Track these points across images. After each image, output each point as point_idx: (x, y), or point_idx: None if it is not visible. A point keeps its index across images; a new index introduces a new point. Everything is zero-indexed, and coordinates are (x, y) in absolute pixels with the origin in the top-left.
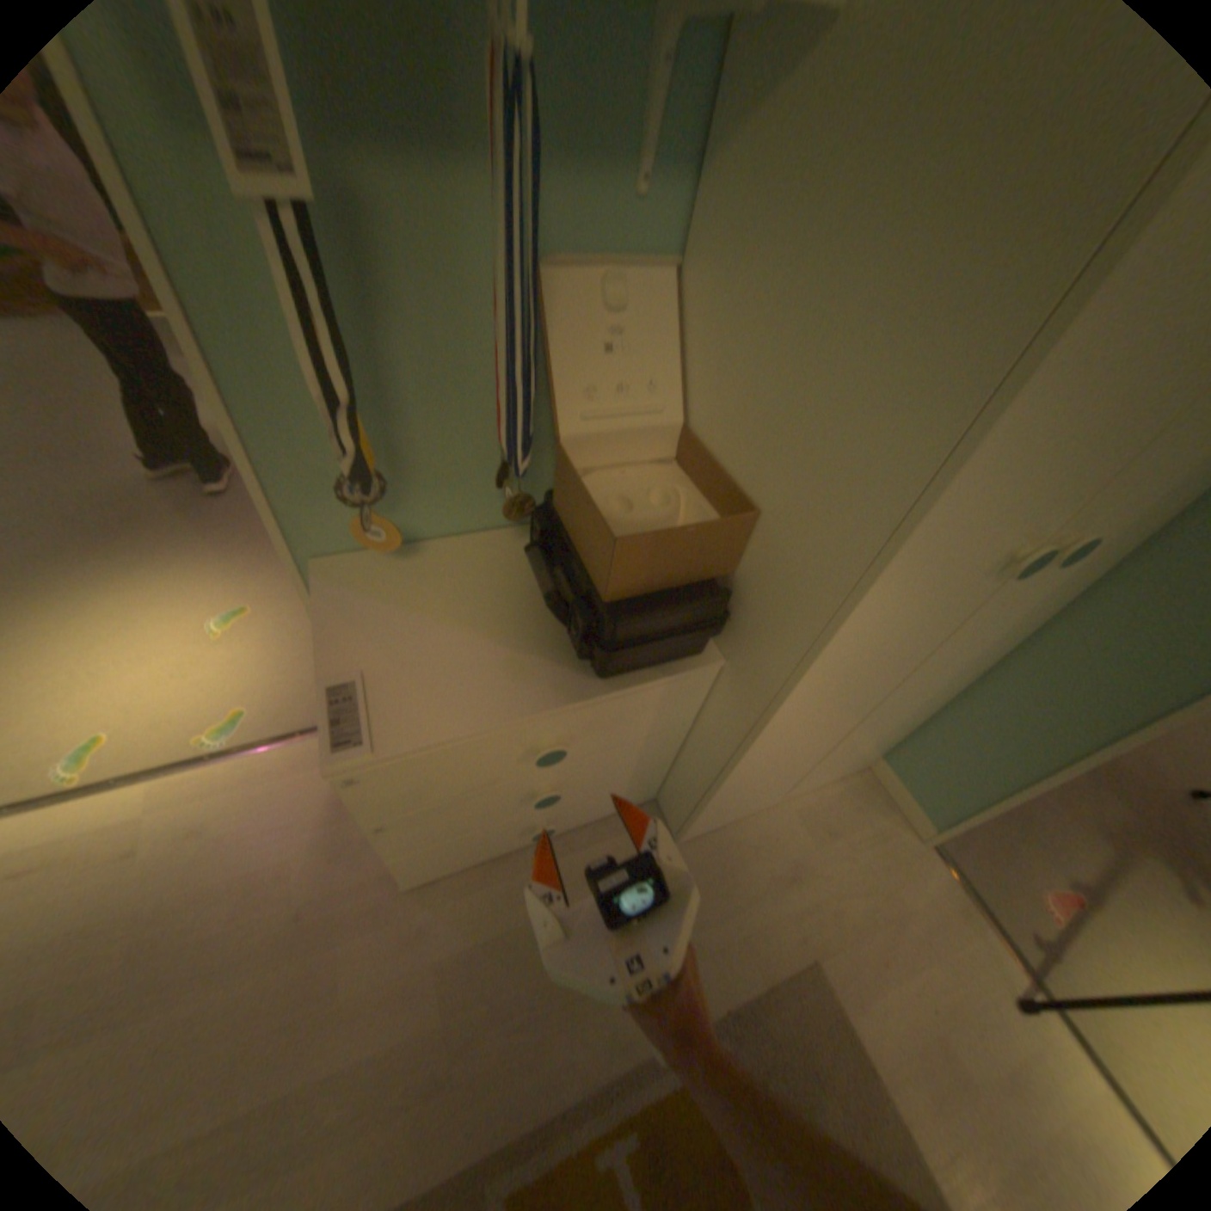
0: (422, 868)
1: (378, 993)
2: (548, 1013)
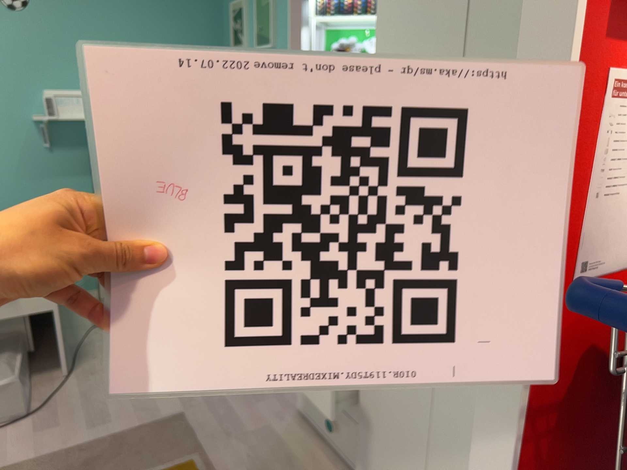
0: (303, 394)
1: (259, 413)
2: (255, 466)
